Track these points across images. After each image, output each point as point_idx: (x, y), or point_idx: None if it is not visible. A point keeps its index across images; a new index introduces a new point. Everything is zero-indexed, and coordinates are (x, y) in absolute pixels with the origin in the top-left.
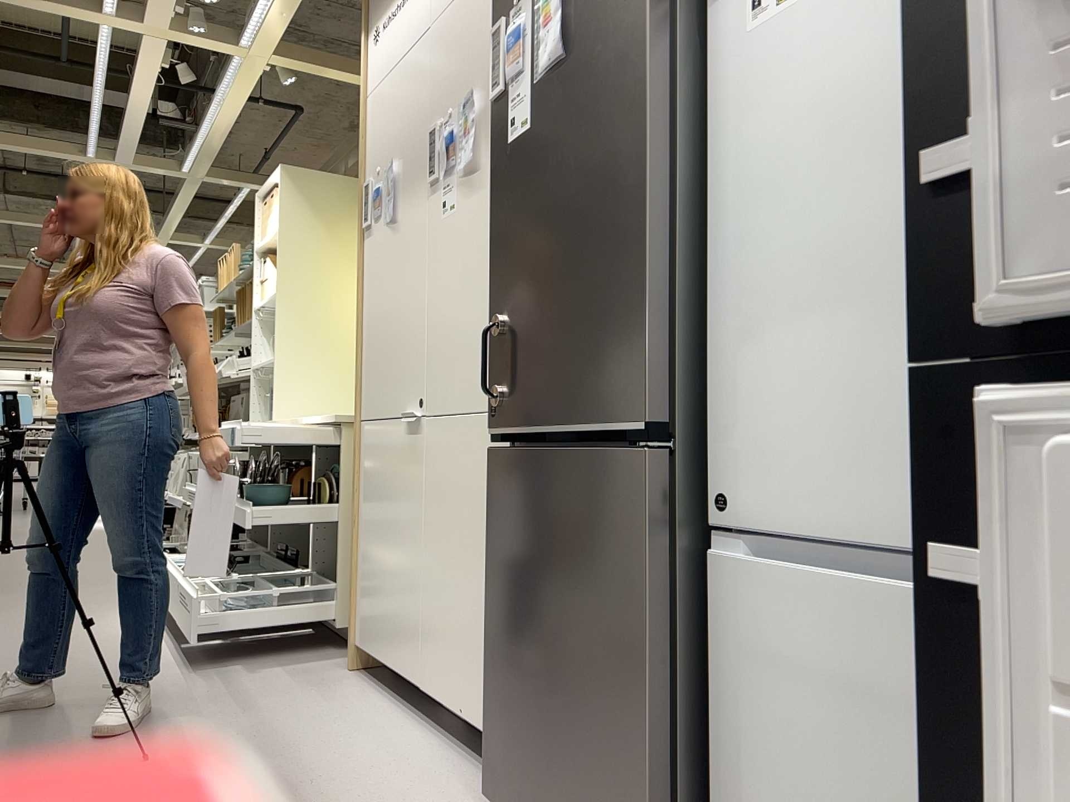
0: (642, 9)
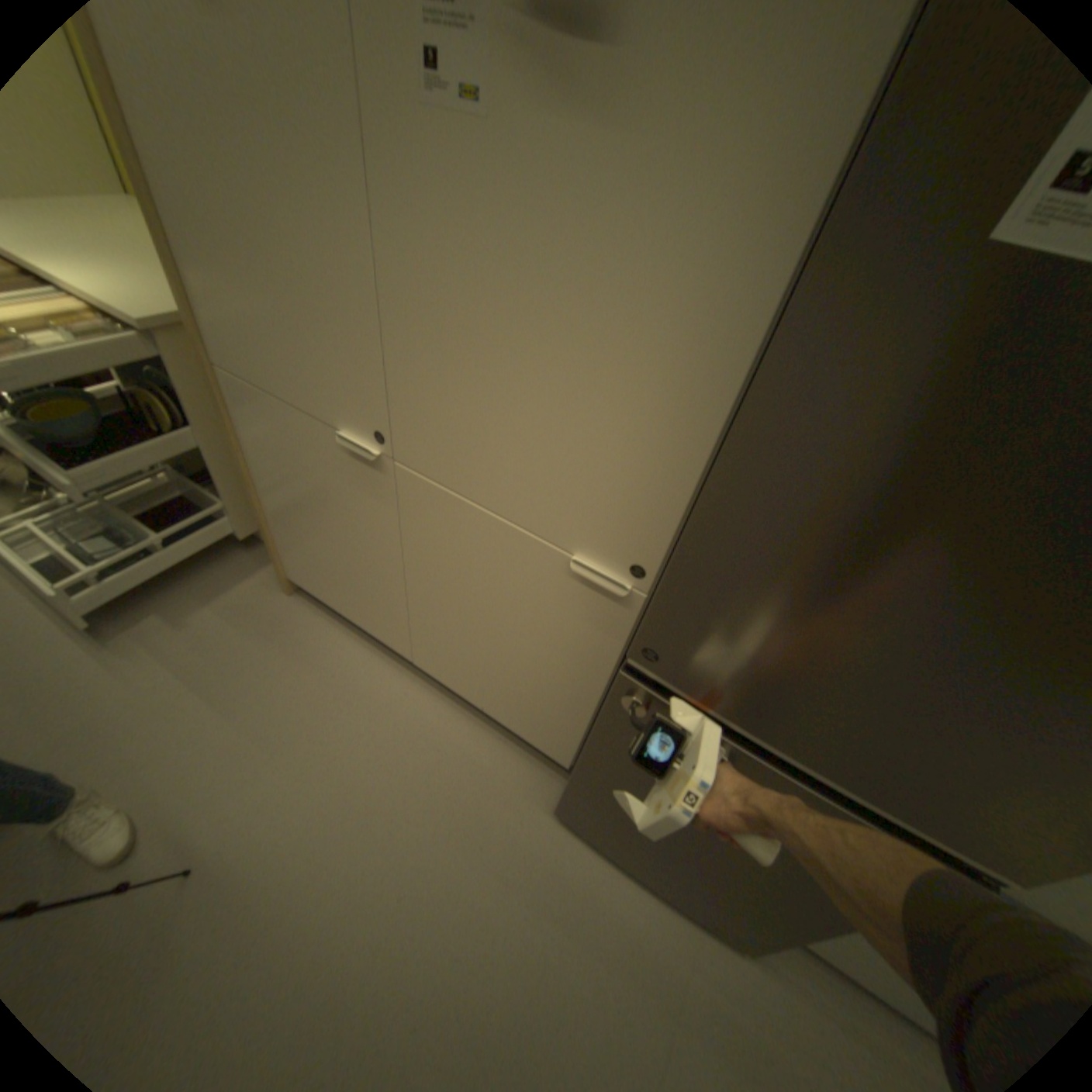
0: None
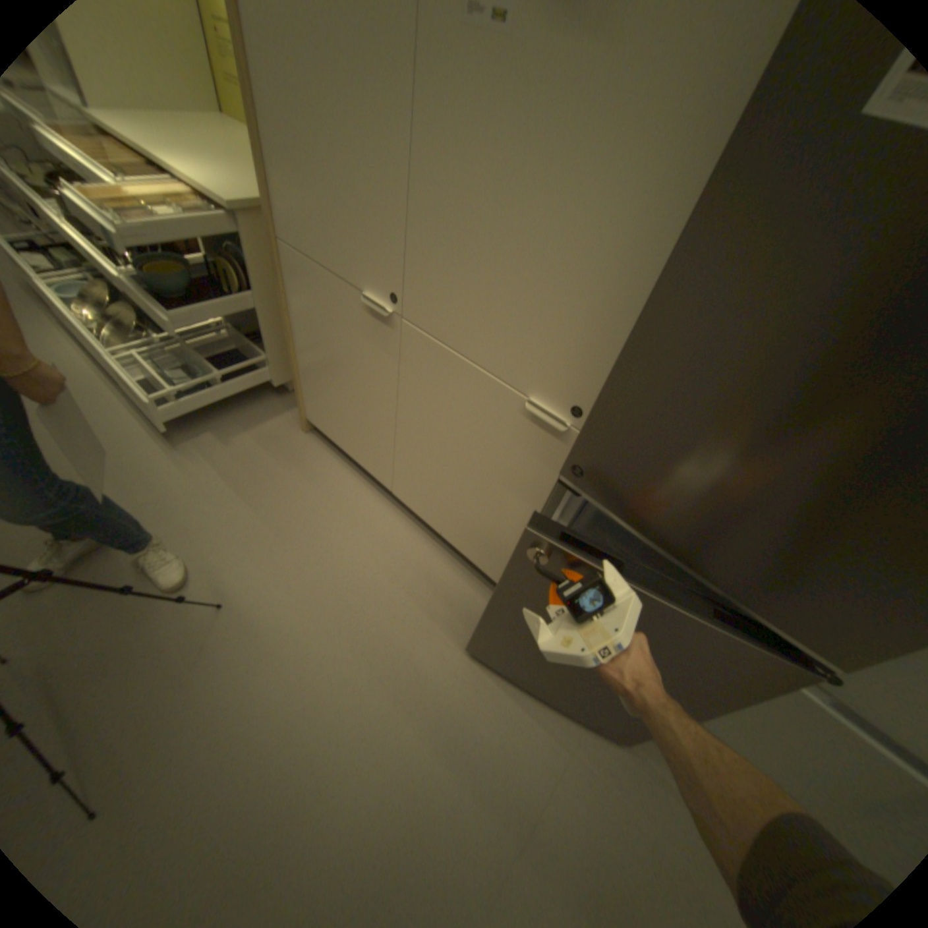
0: None
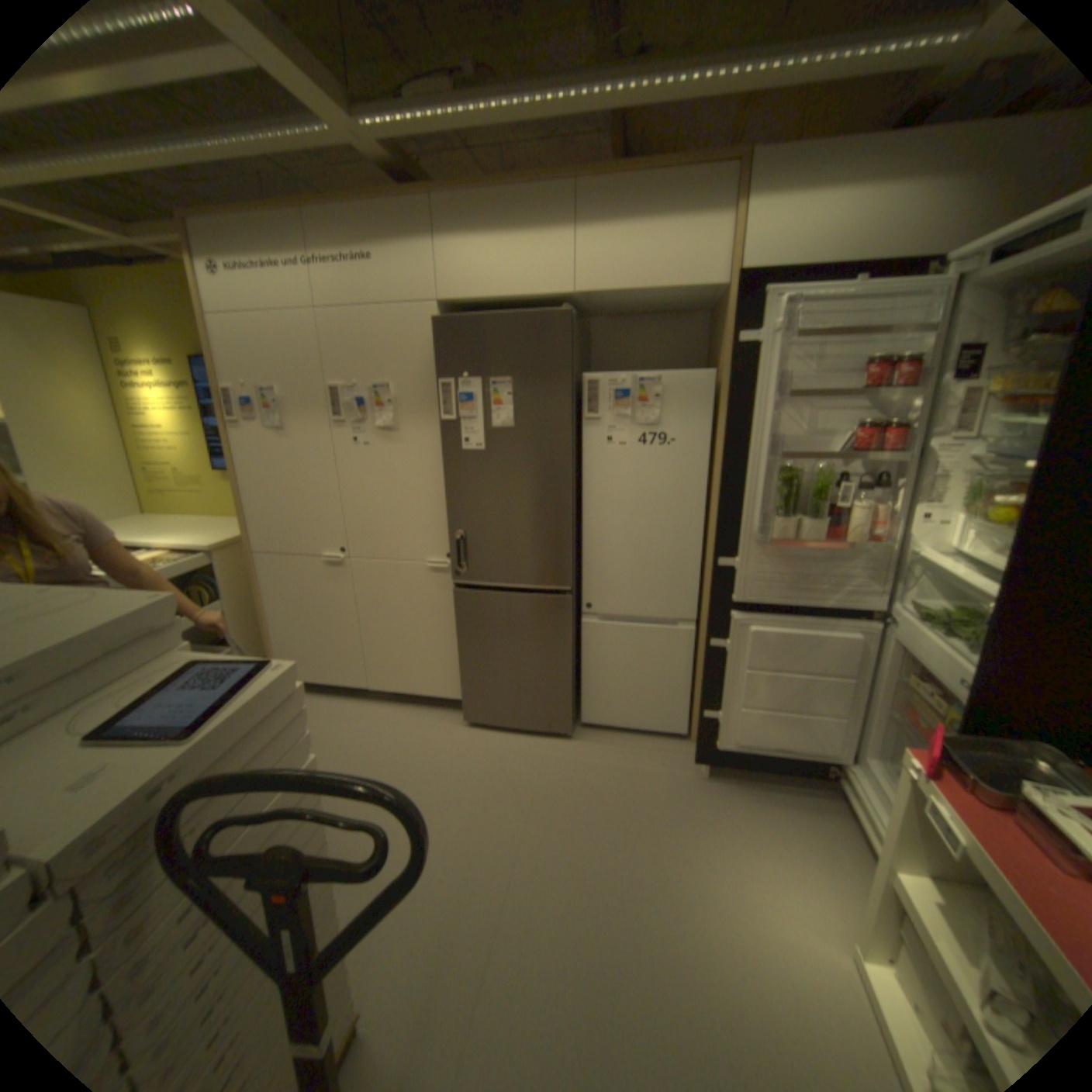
0: (566, 431)
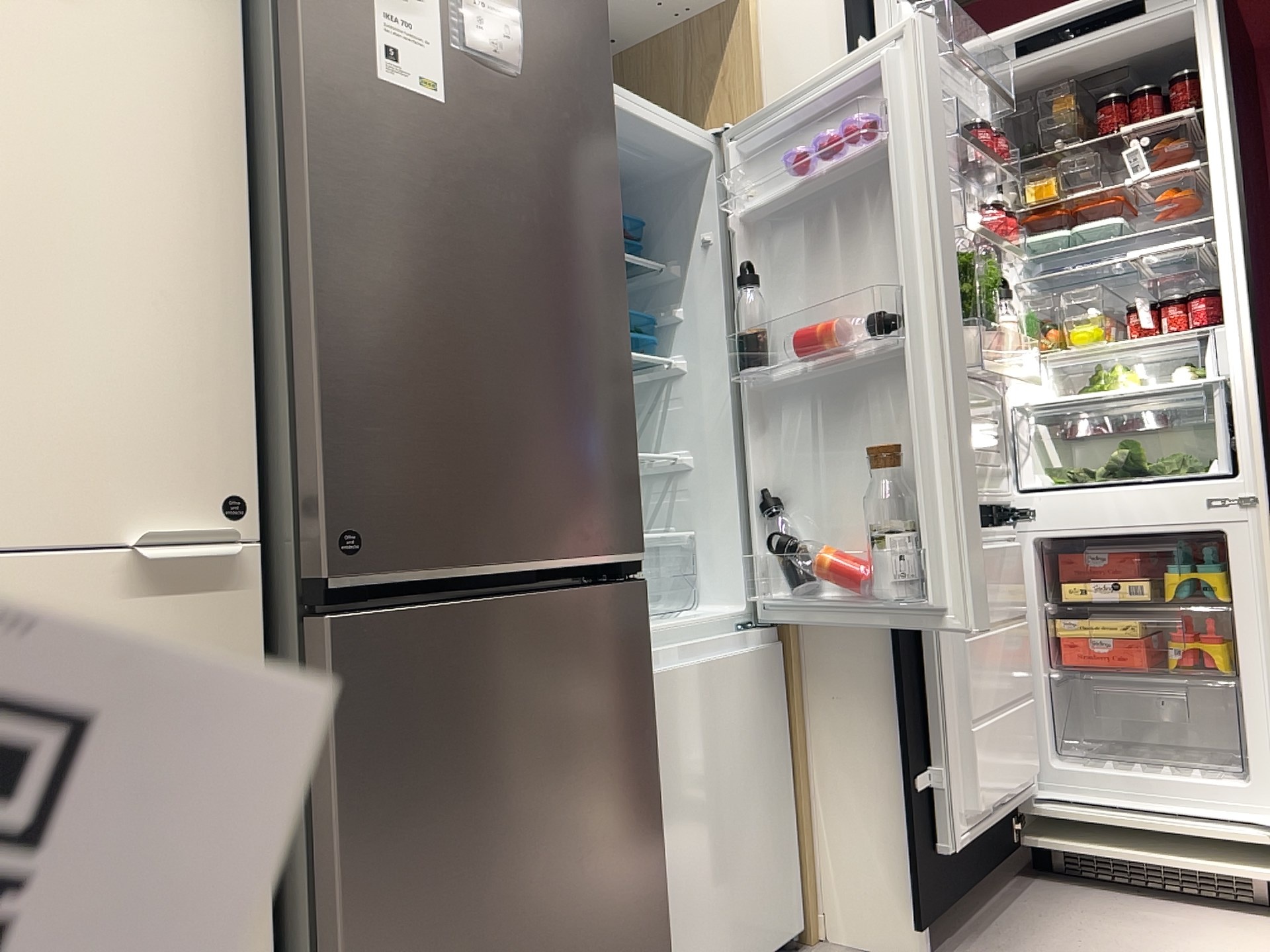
0: (609, 127)
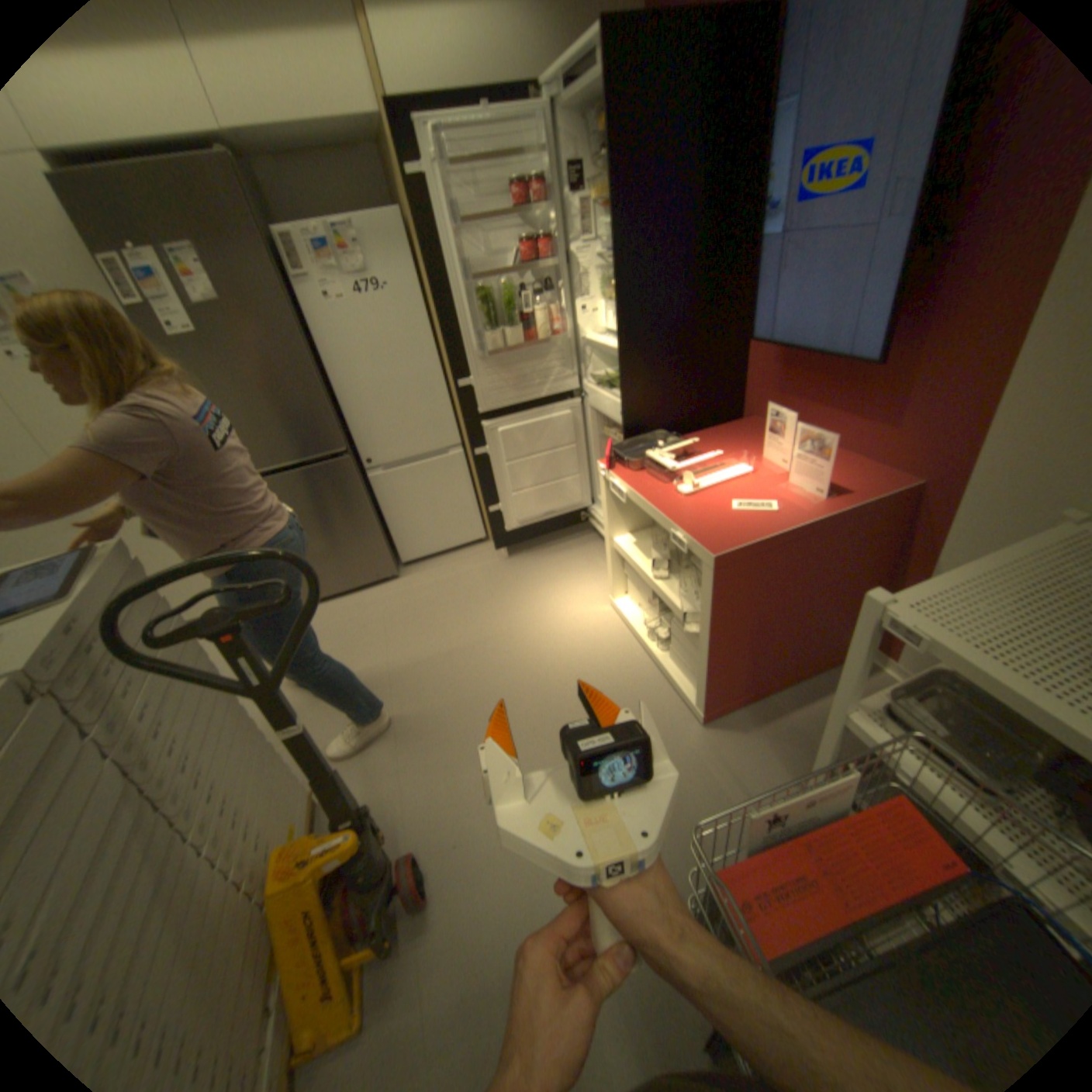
0: (277, 293)
